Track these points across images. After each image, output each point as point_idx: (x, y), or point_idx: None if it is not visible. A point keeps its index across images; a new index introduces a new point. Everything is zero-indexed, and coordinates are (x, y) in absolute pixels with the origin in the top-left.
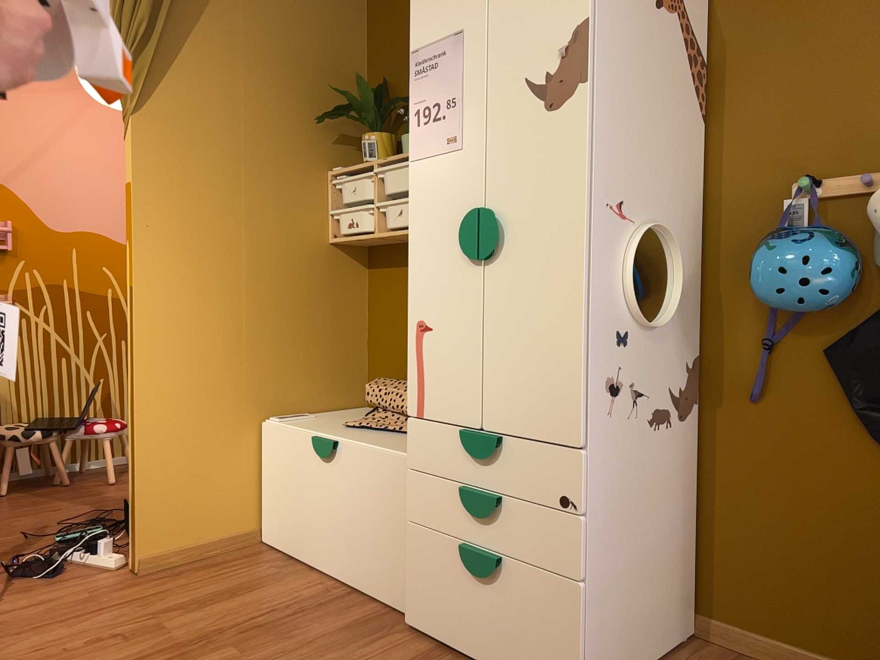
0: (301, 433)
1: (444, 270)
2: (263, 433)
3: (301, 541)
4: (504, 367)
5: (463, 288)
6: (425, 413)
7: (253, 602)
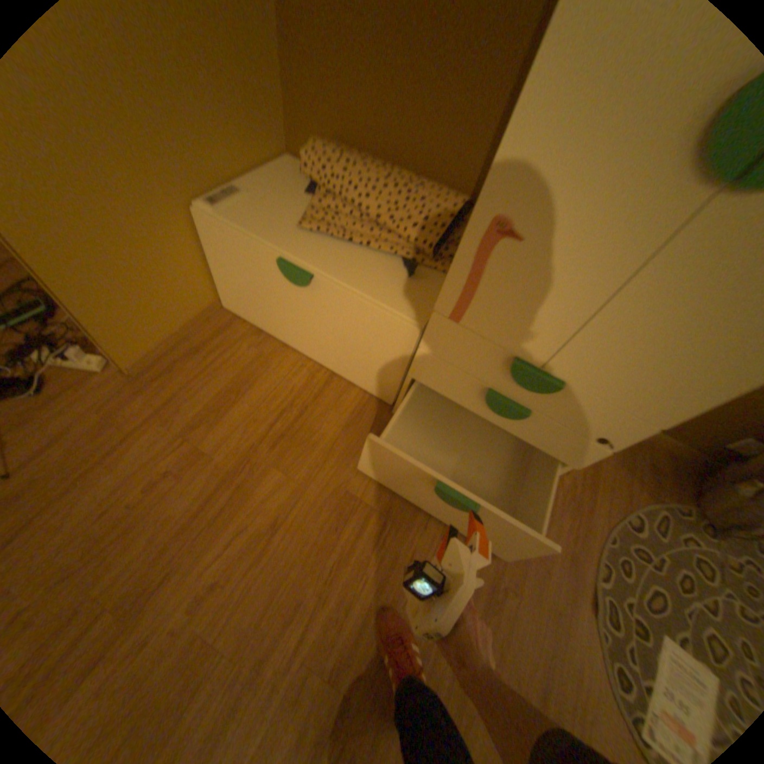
0: (257, 244)
1: (612, 154)
2: (194, 216)
3: (271, 325)
4: (623, 338)
5: (633, 209)
6: (465, 320)
7: (261, 400)
